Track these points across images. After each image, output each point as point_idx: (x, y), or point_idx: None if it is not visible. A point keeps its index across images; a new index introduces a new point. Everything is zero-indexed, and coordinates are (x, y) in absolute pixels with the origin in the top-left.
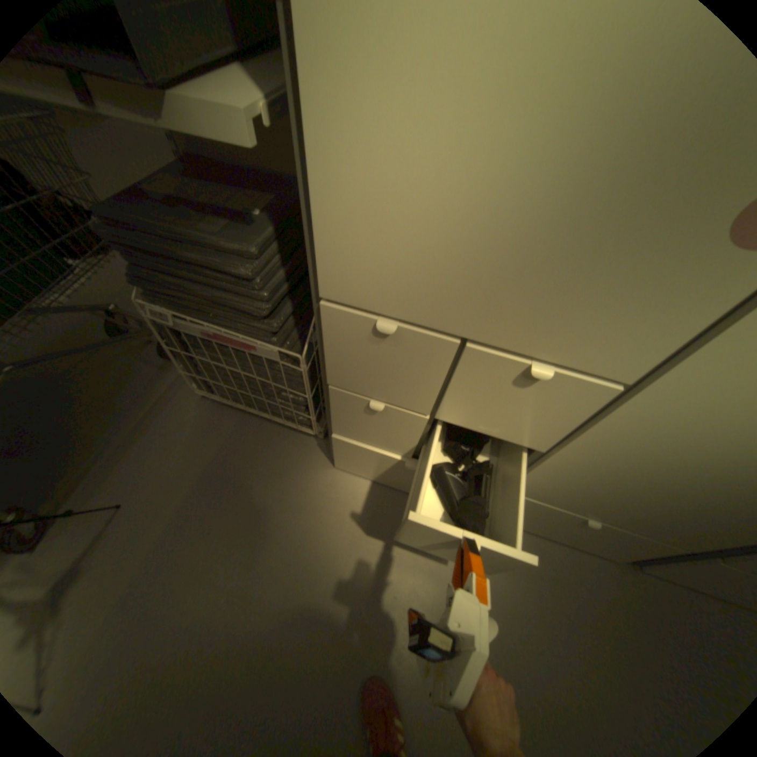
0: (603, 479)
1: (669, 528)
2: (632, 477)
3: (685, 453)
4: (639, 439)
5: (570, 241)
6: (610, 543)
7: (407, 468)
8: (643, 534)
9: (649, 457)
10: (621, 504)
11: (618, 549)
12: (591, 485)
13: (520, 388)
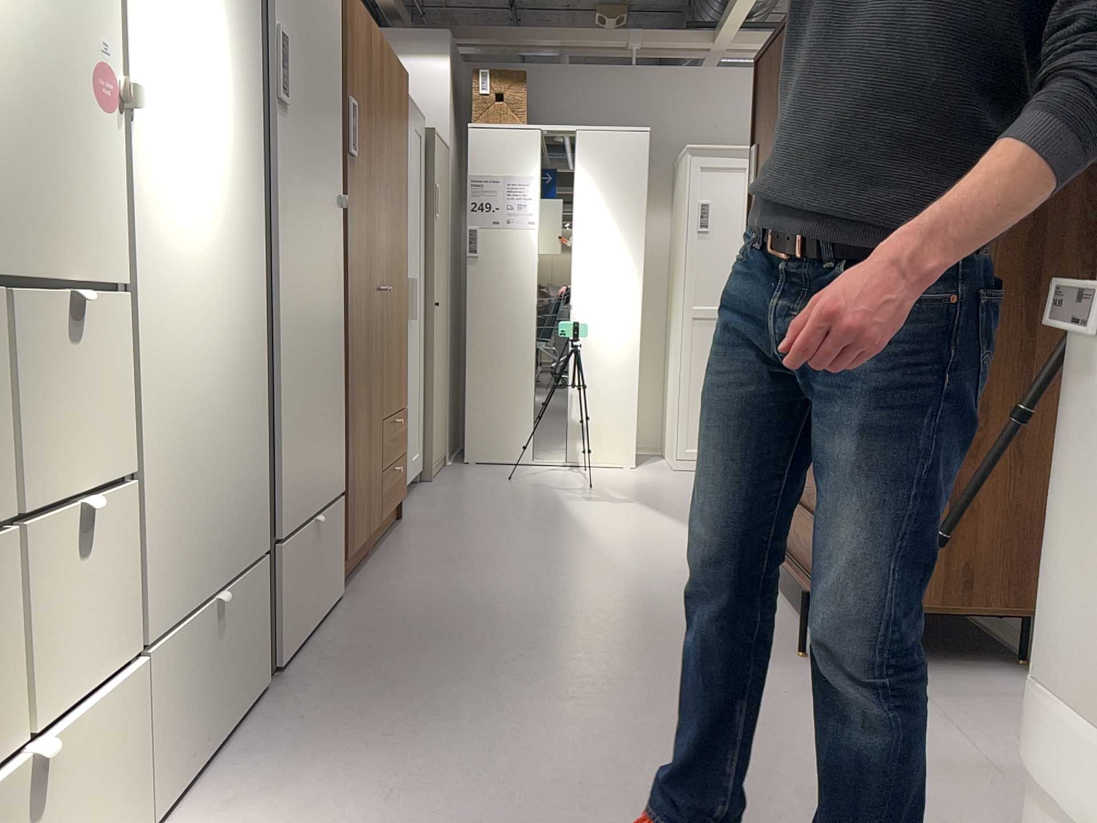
0: (176, 480)
1: (238, 524)
2: (184, 449)
3: (182, 367)
4: (157, 370)
5: (19, 108)
6: (242, 636)
7: (18, 820)
8: (238, 567)
9: (174, 396)
10: (204, 520)
11: (250, 642)
12: (177, 507)
13: (64, 347)
